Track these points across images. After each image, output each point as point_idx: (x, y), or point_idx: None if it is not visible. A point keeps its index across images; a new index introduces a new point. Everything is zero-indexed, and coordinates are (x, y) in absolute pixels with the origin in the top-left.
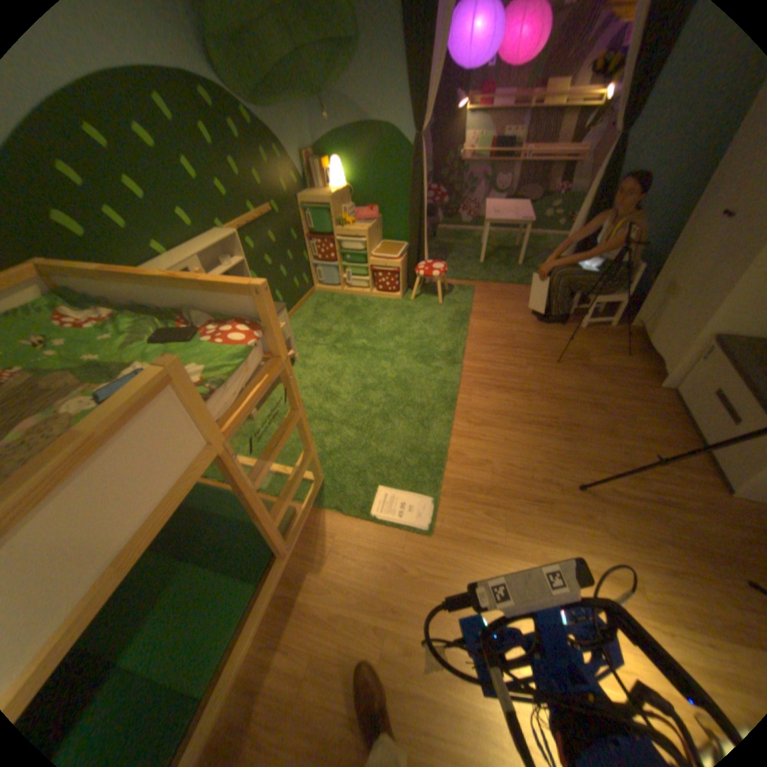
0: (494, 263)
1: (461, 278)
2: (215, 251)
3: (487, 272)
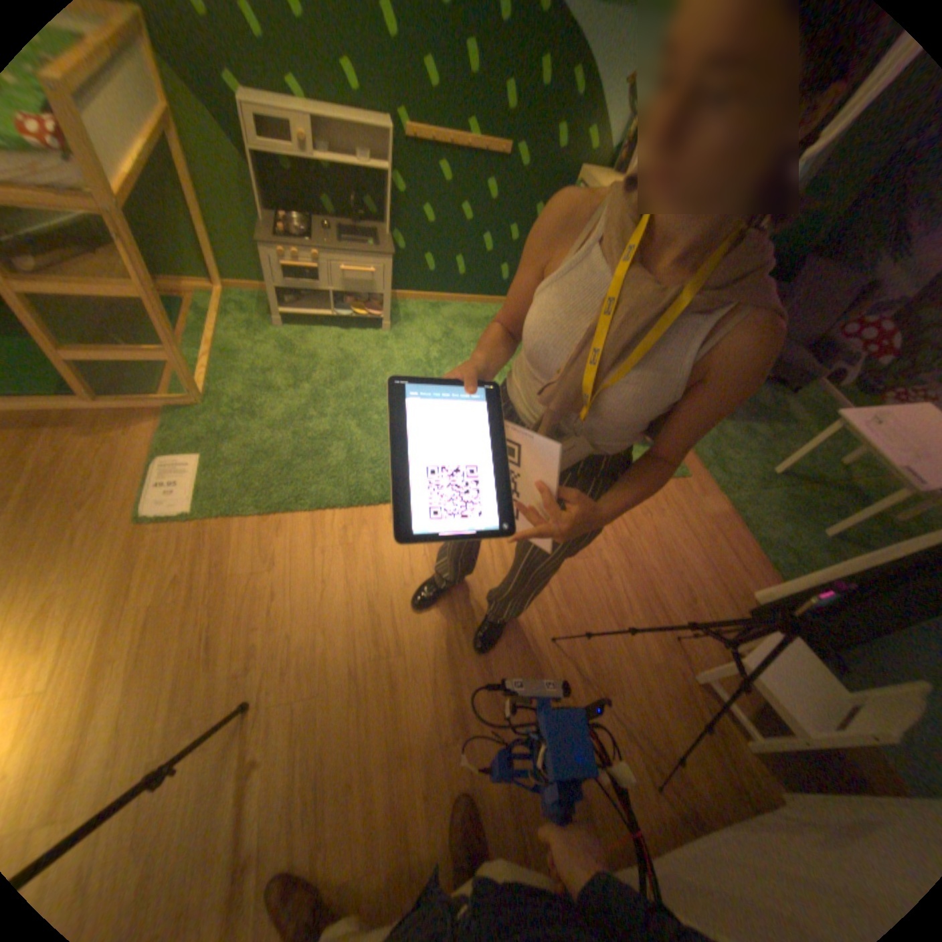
0: (789, 491)
1: (703, 455)
2: (376, 144)
3: (746, 486)
